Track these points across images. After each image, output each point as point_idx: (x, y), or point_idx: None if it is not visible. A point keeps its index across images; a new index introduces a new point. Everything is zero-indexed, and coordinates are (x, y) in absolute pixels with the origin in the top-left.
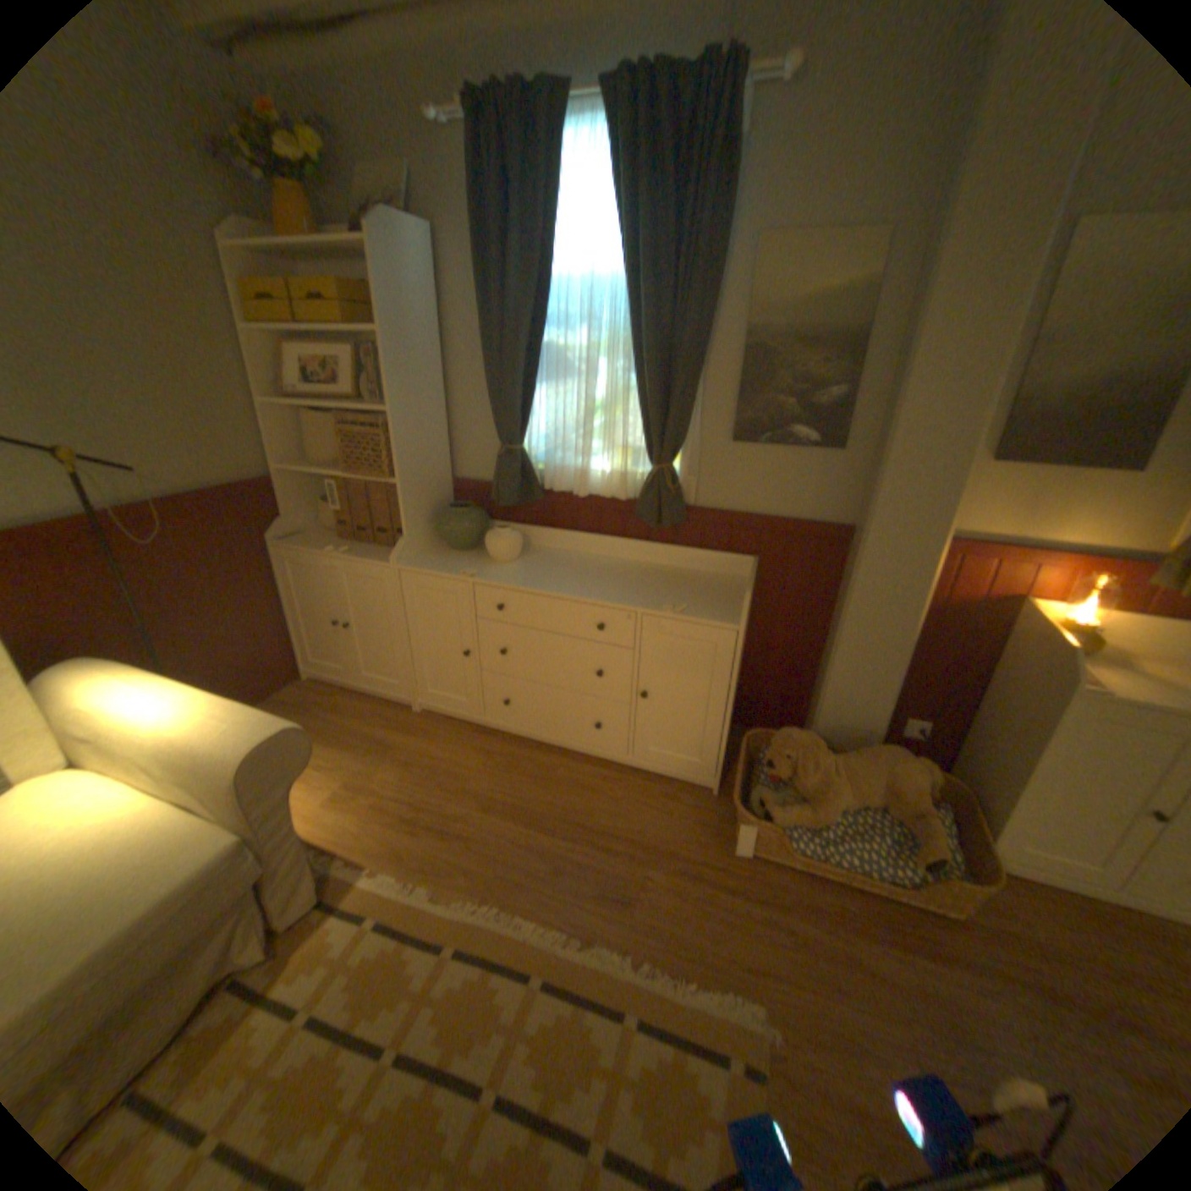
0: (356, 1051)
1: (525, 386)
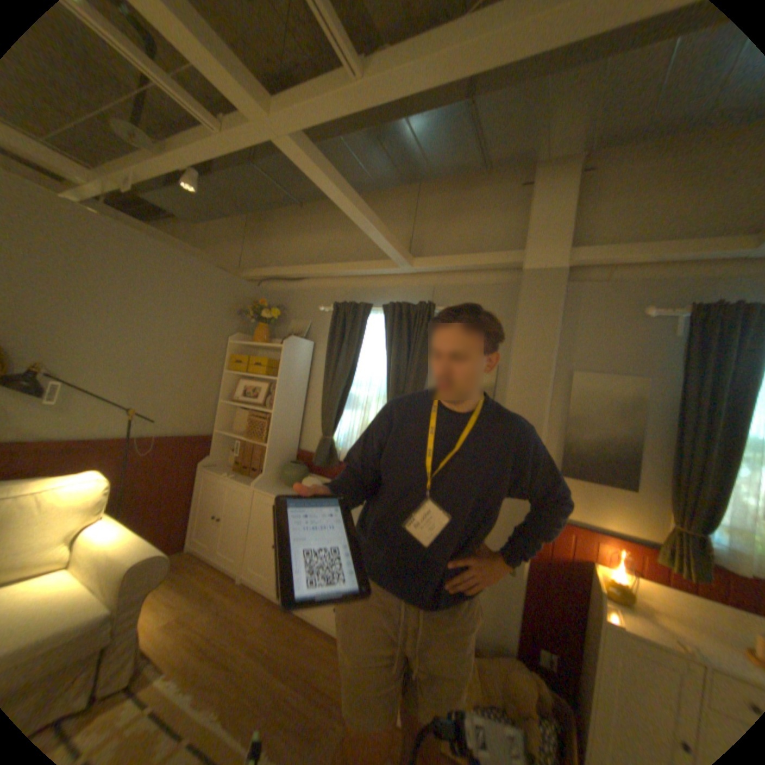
0: None
1: (338, 410)
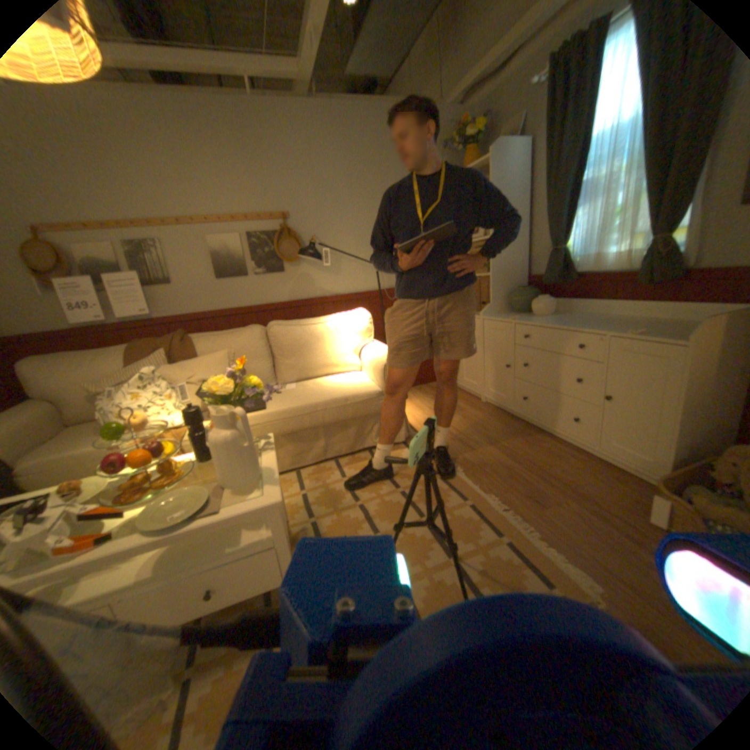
0: (392, 483)
1: (572, 208)
